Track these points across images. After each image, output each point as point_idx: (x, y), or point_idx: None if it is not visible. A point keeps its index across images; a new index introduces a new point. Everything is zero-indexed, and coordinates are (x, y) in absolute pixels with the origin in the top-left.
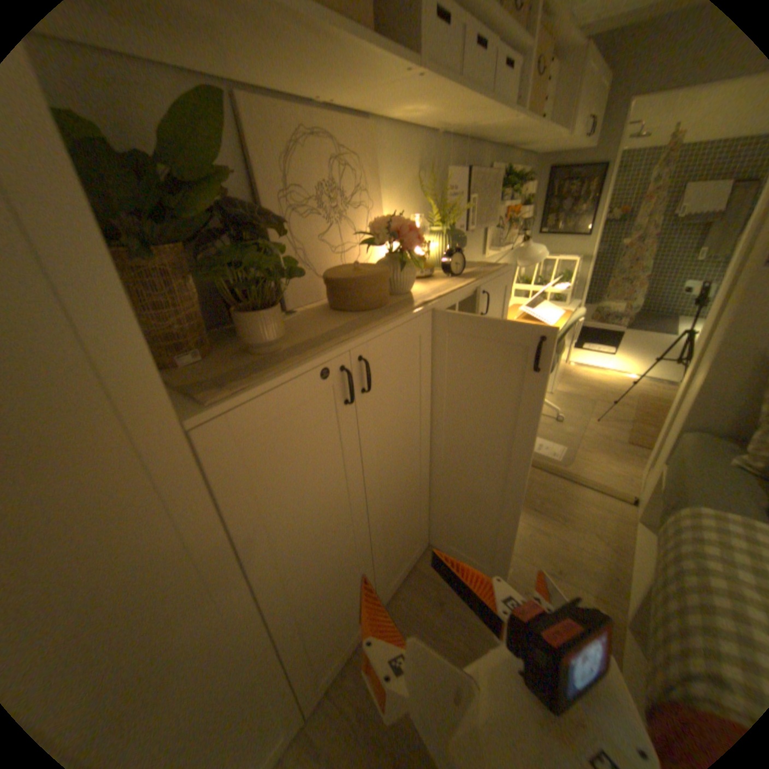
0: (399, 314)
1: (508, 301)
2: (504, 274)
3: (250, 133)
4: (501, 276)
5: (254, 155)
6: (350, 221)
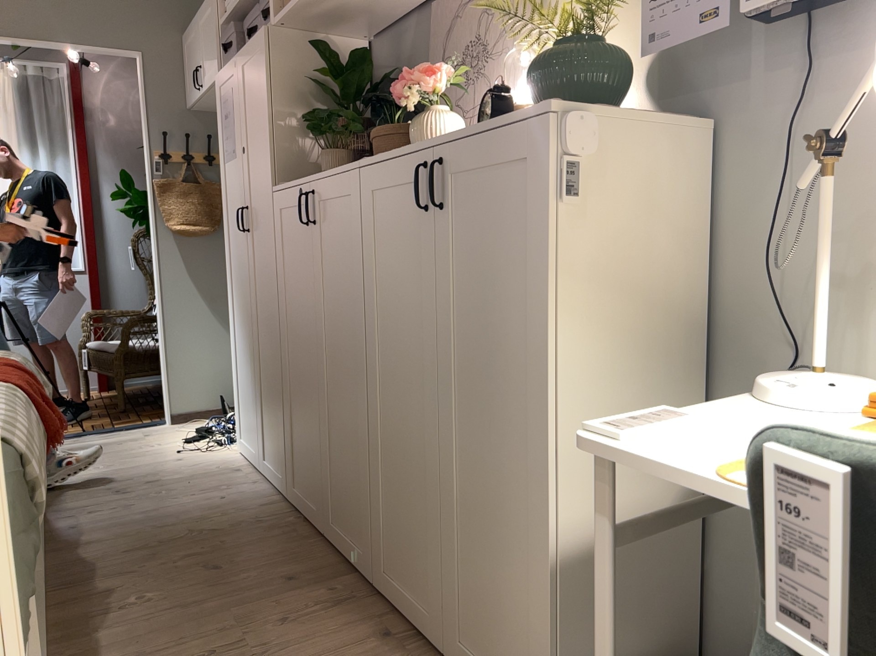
0: (342, 166)
1: (548, 208)
2: (511, 127)
3: (433, 29)
4: (495, 132)
5: (433, 44)
6: (487, 77)
